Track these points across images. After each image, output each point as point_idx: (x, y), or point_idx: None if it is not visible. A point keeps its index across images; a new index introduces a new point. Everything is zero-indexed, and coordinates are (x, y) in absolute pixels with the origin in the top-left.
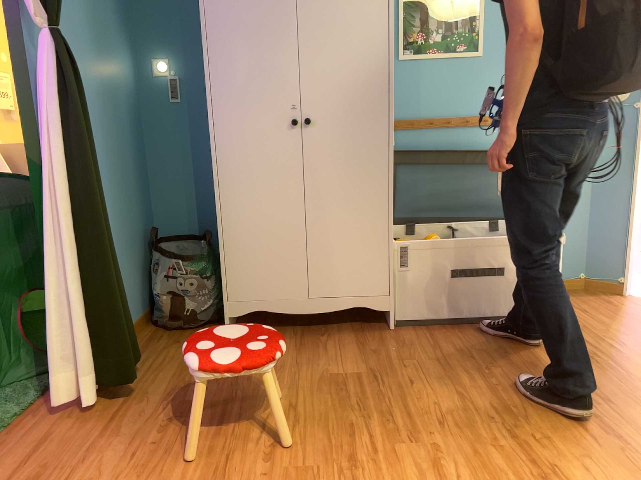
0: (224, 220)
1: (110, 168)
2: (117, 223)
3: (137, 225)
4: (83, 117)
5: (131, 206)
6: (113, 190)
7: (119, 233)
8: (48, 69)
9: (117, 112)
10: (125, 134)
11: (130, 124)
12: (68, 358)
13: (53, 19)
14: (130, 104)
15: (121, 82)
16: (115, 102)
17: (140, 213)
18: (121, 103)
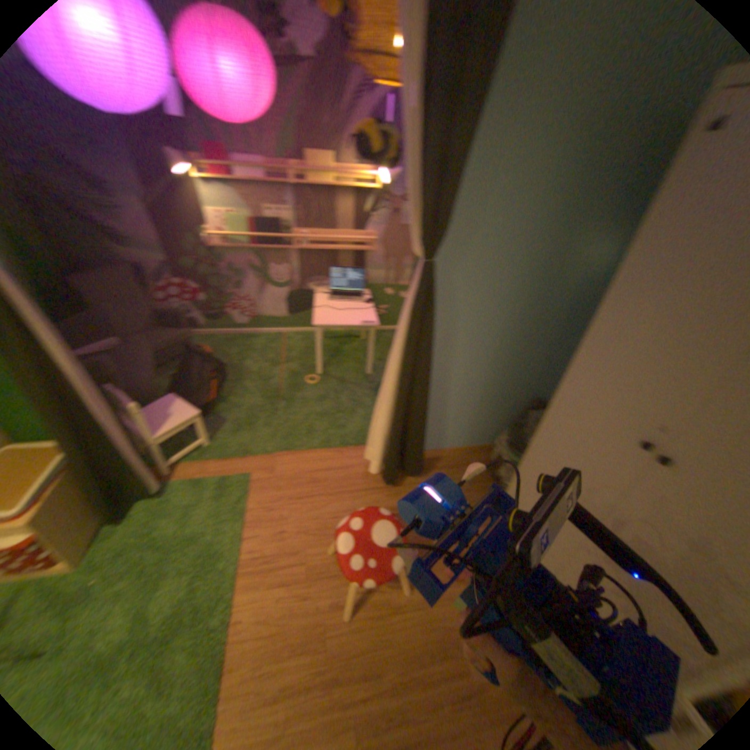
0: (536, 455)
1: (504, 348)
2: (491, 386)
3: (521, 391)
4: (427, 329)
5: (521, 377)
6: (498, 364)
7: (488, 393)
8: (414, 290)
9: (545, 302)
10: (550, 321)
11: (566, 311)
12: (372, 449)
13: (430, 252)
14: (581, 292)
15: (577, 272)
16: (549, 293)
17: (535, 383)
18: (562, 292)
